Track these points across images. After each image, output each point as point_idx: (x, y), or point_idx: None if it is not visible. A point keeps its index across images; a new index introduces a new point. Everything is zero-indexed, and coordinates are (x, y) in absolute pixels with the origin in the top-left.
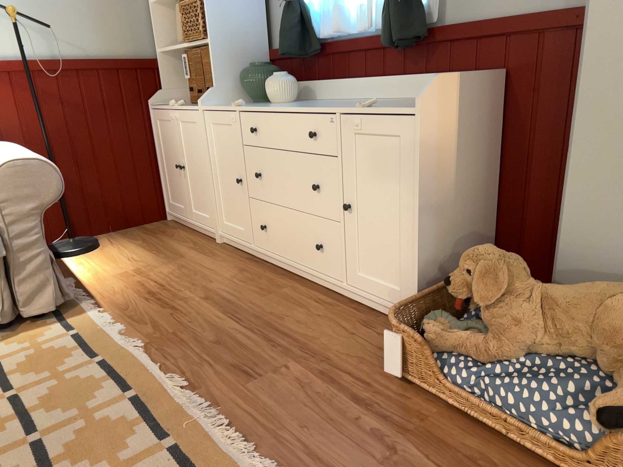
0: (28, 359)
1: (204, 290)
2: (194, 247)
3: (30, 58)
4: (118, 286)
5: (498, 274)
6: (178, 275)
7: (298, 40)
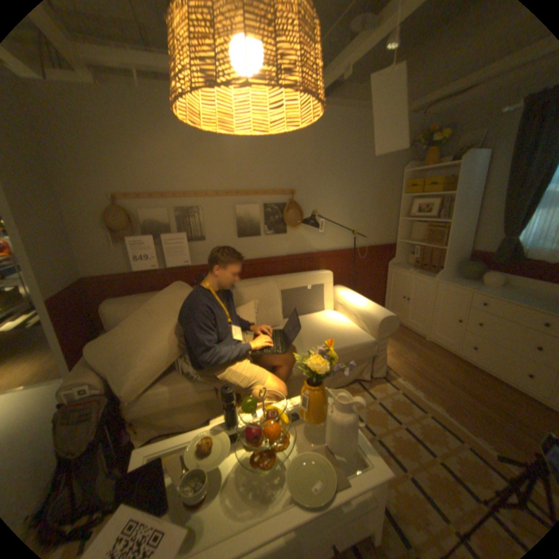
0: (393, 405)
1: (447, 377)
2: (415, 341)
3: (349, 247)
4: (396, 363)
5: None
6: (423, 362)
7: (510, 256)
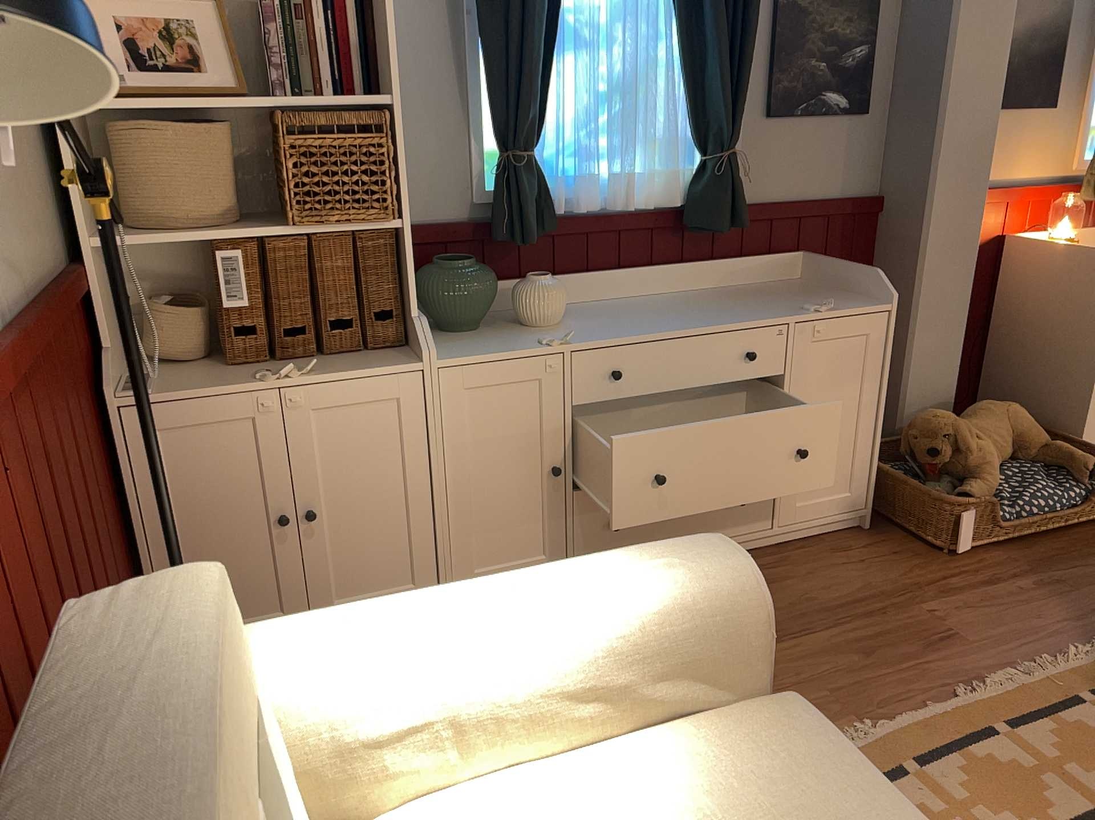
0: None
1: None
2: None
3: None
4: None
5: (964, 429)
6: None
7: (538, 216)
